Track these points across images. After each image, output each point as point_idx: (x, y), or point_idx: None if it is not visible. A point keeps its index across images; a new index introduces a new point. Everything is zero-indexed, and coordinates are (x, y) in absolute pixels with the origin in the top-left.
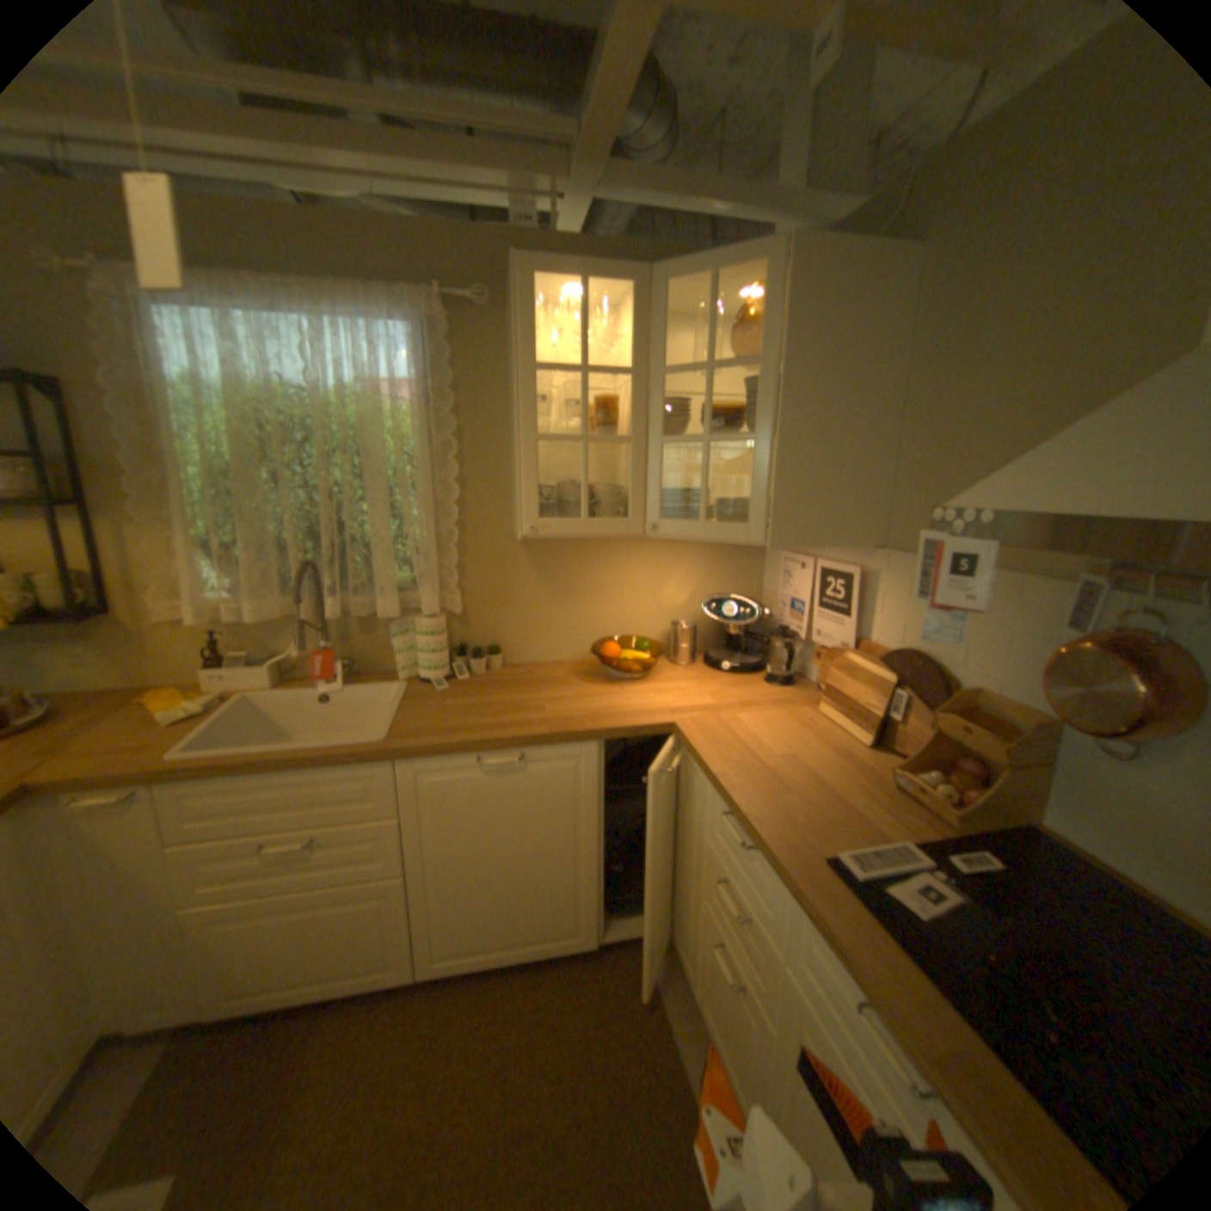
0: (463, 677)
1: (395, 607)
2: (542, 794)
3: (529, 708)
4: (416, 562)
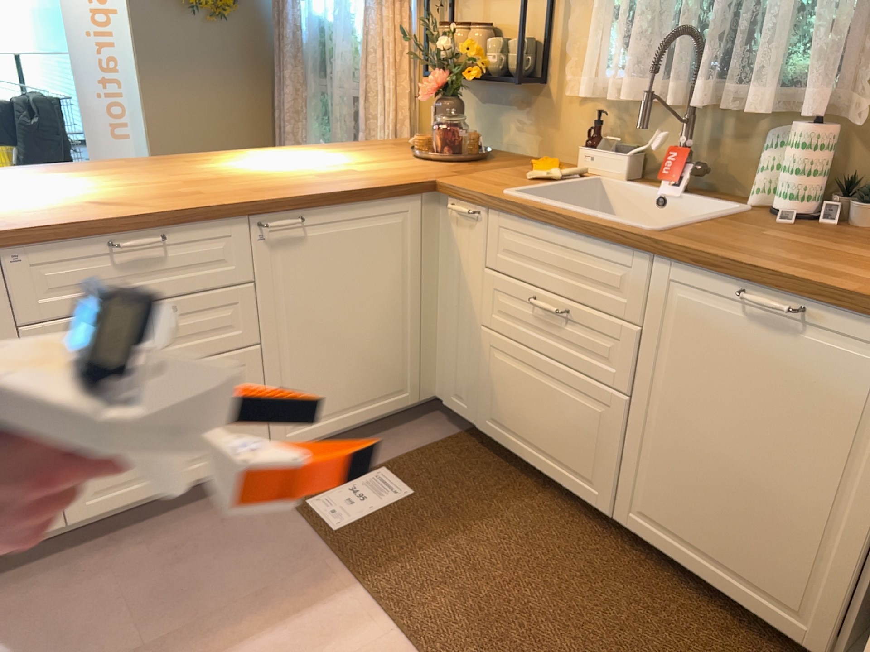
0: (825, 223)
1: (764, 101)
2: (814, 383)
3: (868, 269)
4: (815, 40)
